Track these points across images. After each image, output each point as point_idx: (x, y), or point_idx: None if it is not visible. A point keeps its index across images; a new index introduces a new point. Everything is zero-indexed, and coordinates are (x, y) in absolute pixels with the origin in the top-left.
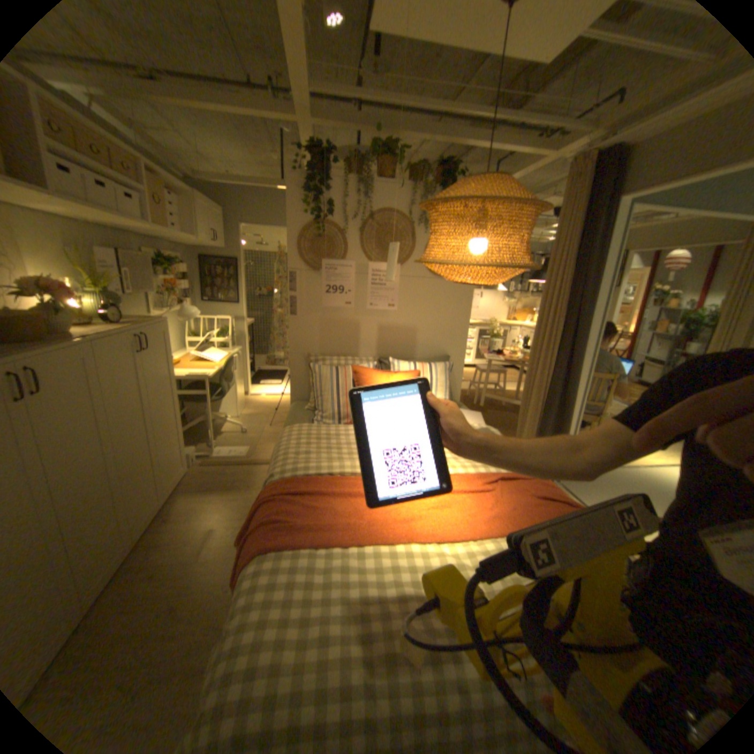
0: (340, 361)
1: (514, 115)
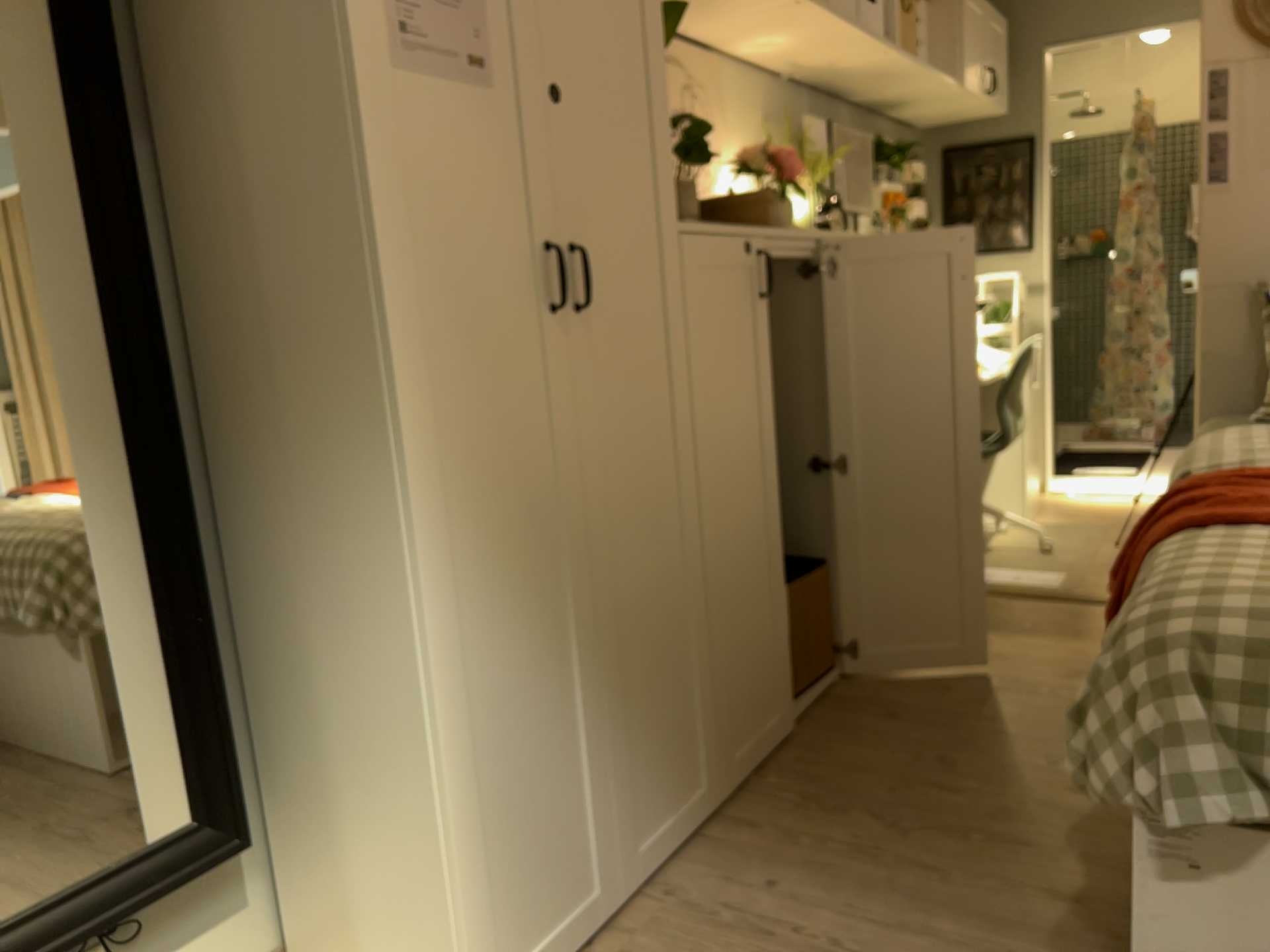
0: None
1: None
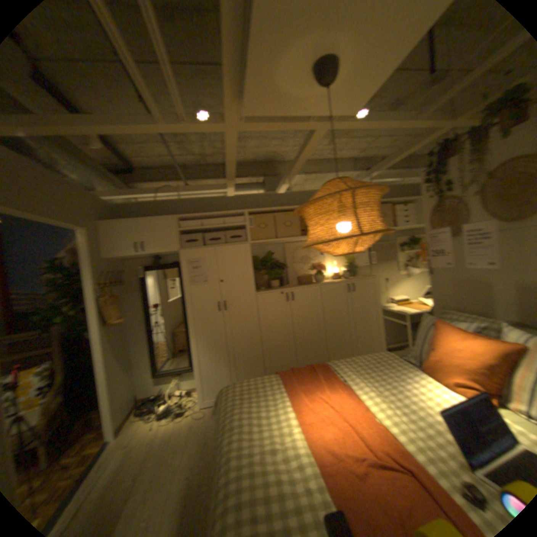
0: (460, 317)
1: None
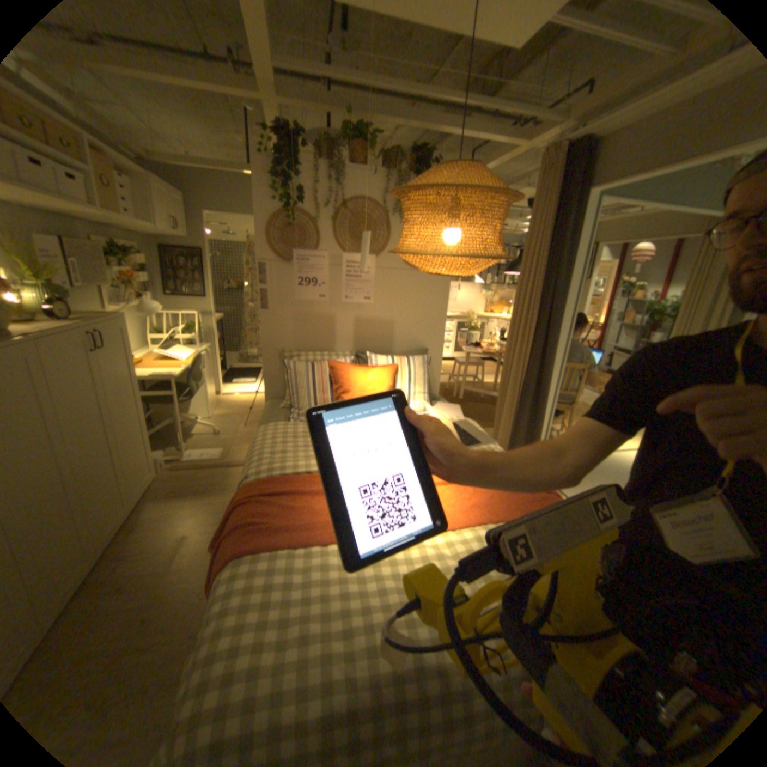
0: (316, 356)
1: (487, 102)
